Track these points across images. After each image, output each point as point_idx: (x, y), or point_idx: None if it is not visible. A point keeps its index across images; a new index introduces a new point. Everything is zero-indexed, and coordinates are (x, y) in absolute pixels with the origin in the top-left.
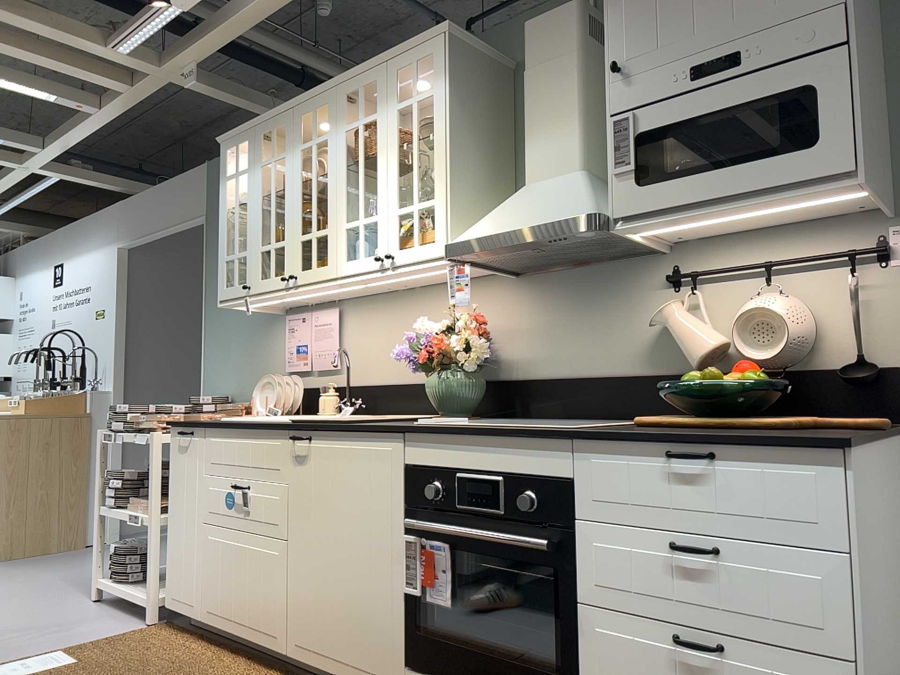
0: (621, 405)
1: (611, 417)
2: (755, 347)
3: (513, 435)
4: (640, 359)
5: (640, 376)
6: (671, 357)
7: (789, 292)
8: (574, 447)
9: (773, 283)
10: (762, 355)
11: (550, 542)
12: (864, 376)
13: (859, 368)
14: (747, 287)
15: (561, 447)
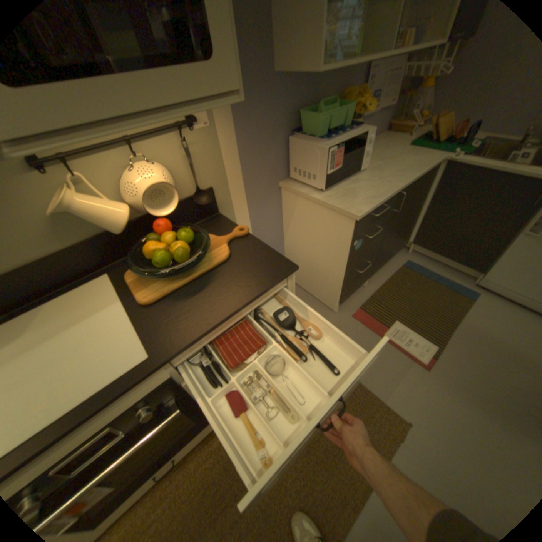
0: (55, 278)
1: (52, 289)
2: (158, 207)
3: (102, 409)
4: (47, 240)
5: (58, 252)
6: (77, 228)
7: (145, 155)
8: (163, 366)
9: (133, 151)
10: (167, 212)
11: (171, 406)
12: (207, 199)
13: (200, 194)
14: (113, 157)
15: (152, 374)
